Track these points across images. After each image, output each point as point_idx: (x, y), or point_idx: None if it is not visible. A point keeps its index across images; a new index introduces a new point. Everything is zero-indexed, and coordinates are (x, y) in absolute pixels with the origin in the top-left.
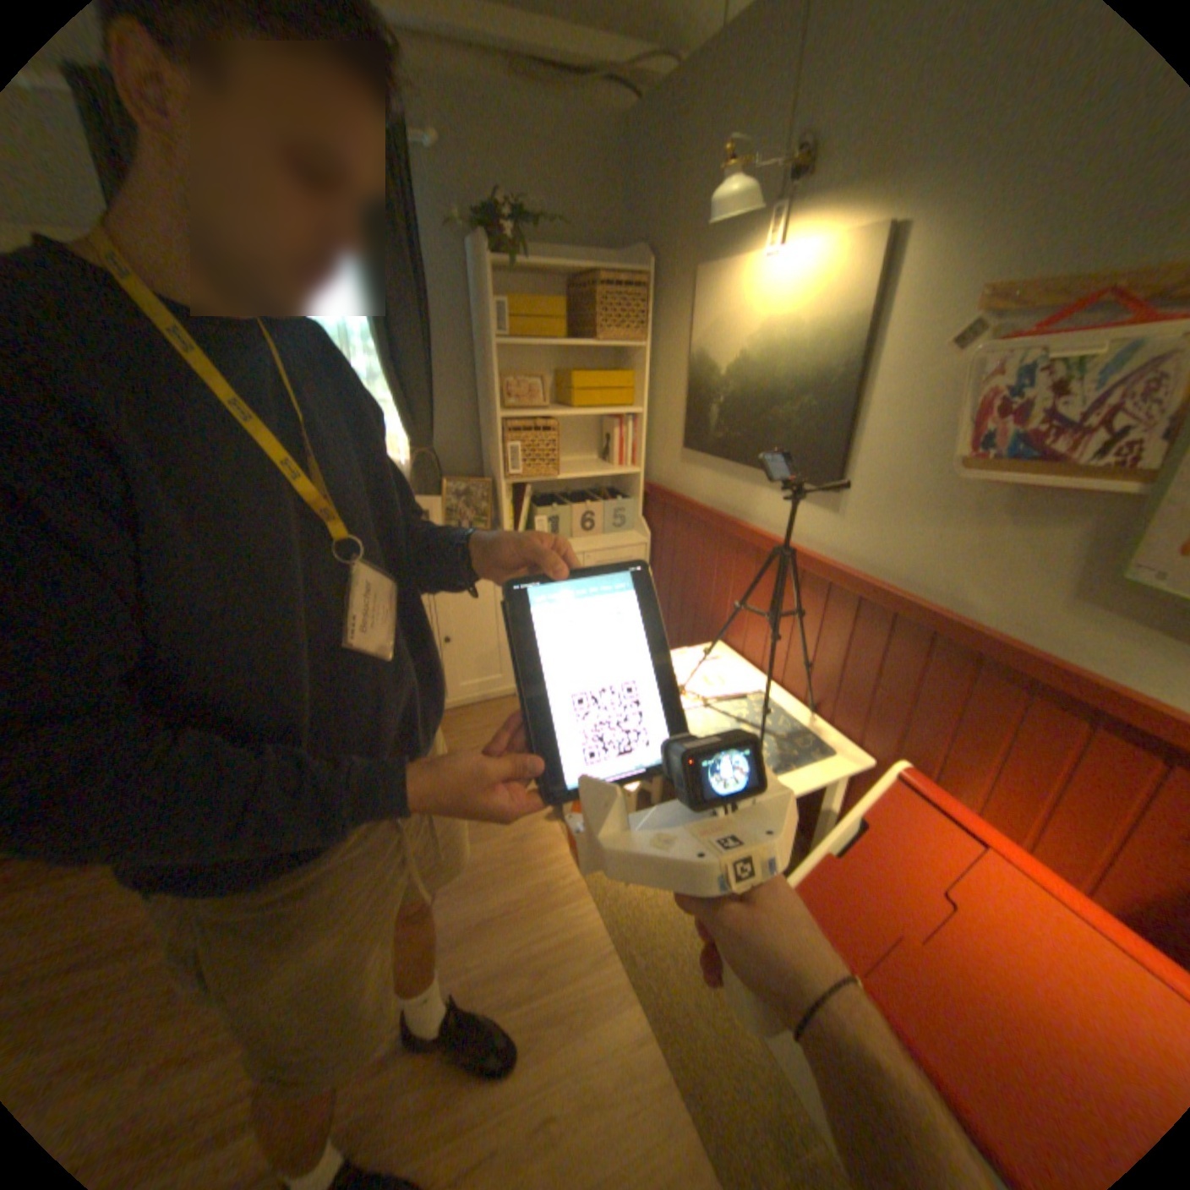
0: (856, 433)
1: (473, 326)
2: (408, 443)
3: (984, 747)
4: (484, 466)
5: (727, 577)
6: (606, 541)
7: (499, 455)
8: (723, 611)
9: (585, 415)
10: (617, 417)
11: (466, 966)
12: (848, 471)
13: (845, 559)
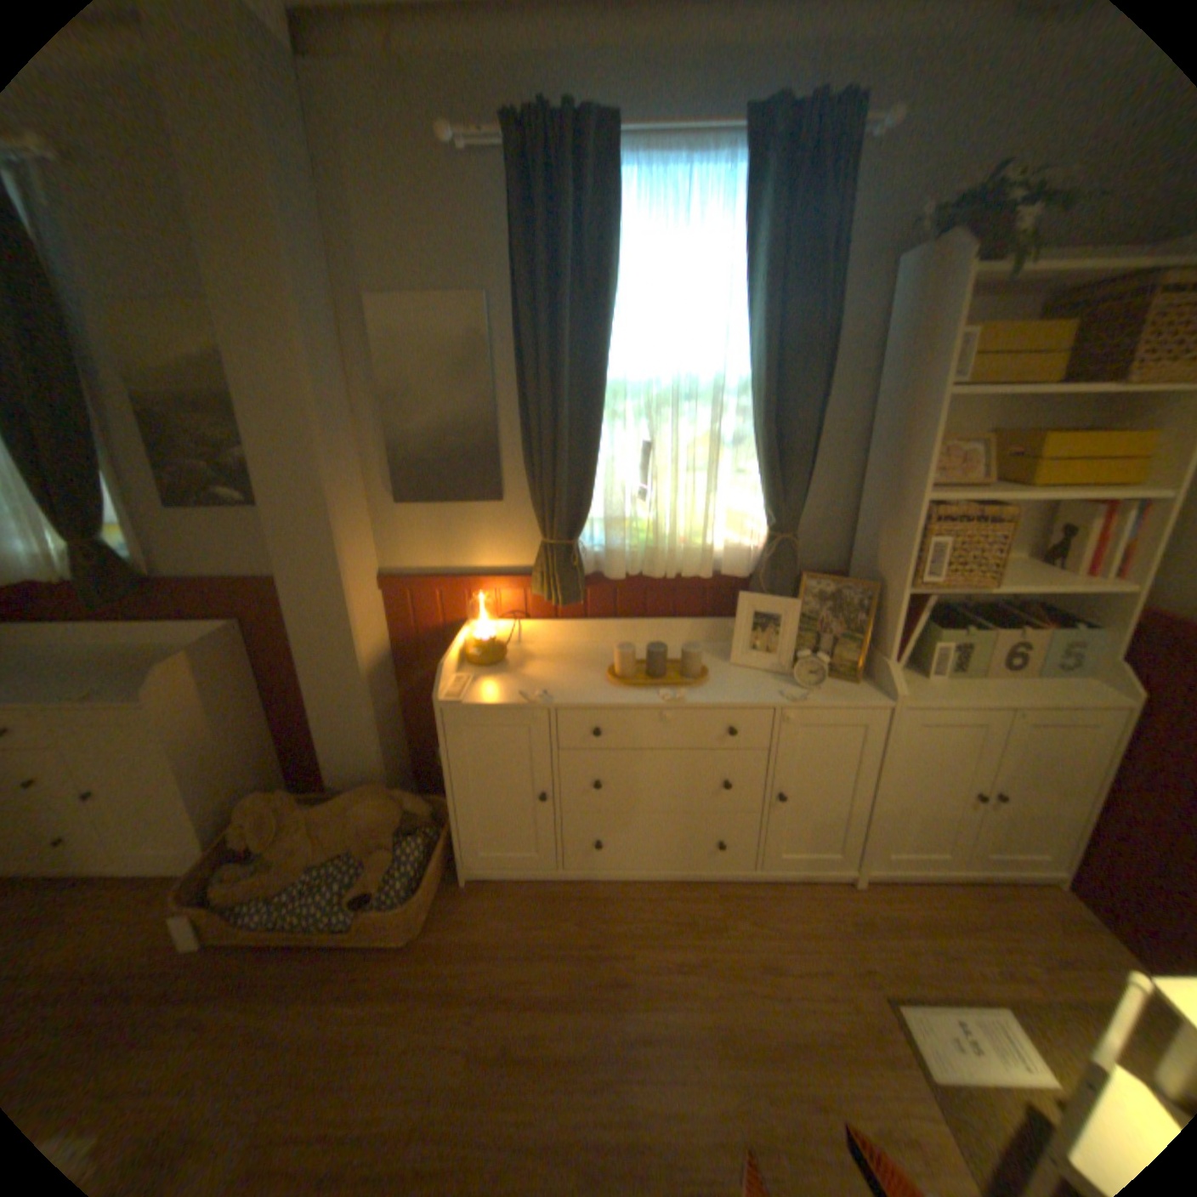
0: None
1: (887, 370)
2: (767, 524)
3: None
4: (857, 557)
5: None
6: (1051, 690)
7: (911, 551)
8: None
9: (1070, 497)
10: (1102, 500)
11: None
12: None
13: None
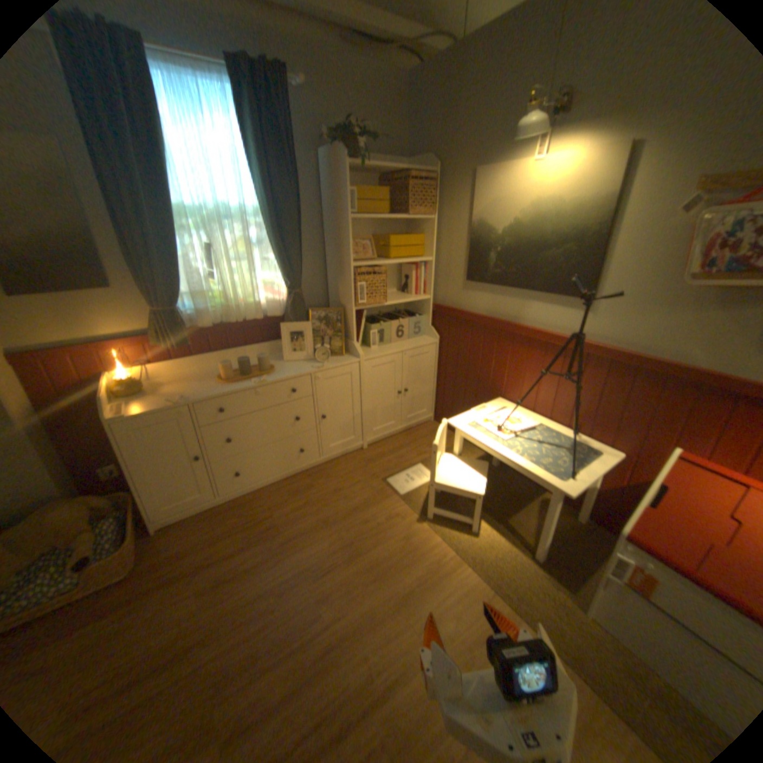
0: (605, 263)
1: (324, 206)
2: (285, 286)
3: (703, 435)
4: (331, 299)
5: (505, 357)
6: (411, 342)
7: (351, 291)
8: (501, 378)
9: (401, 262)
10: (413, 264)
11: (409, 622)
12: (600, 286)
13: (598, 339)
